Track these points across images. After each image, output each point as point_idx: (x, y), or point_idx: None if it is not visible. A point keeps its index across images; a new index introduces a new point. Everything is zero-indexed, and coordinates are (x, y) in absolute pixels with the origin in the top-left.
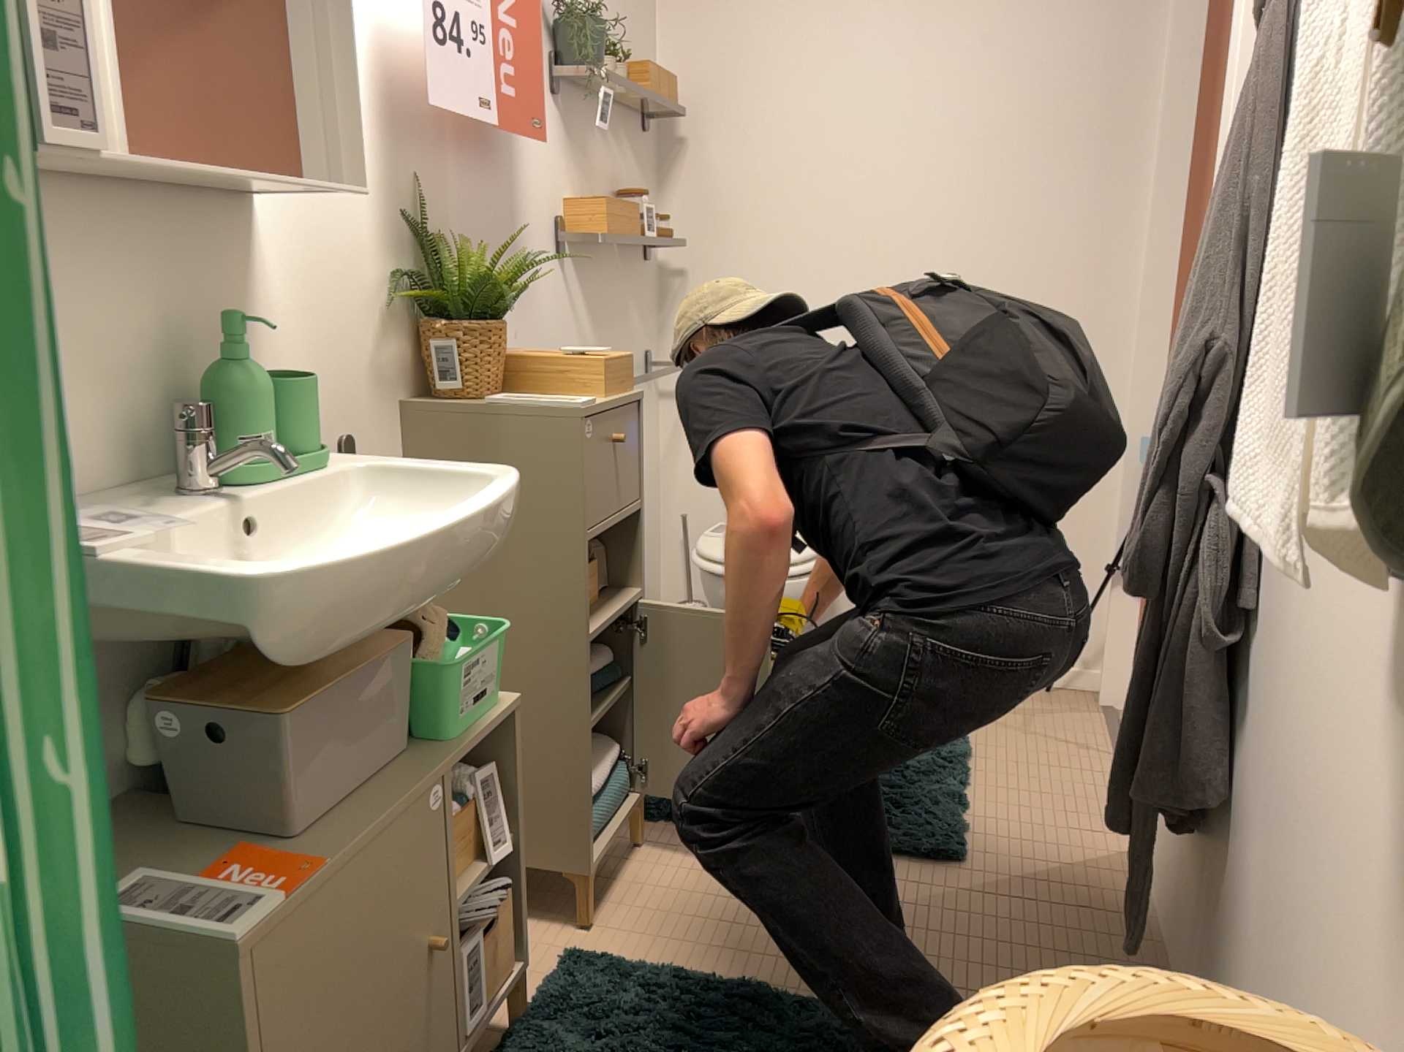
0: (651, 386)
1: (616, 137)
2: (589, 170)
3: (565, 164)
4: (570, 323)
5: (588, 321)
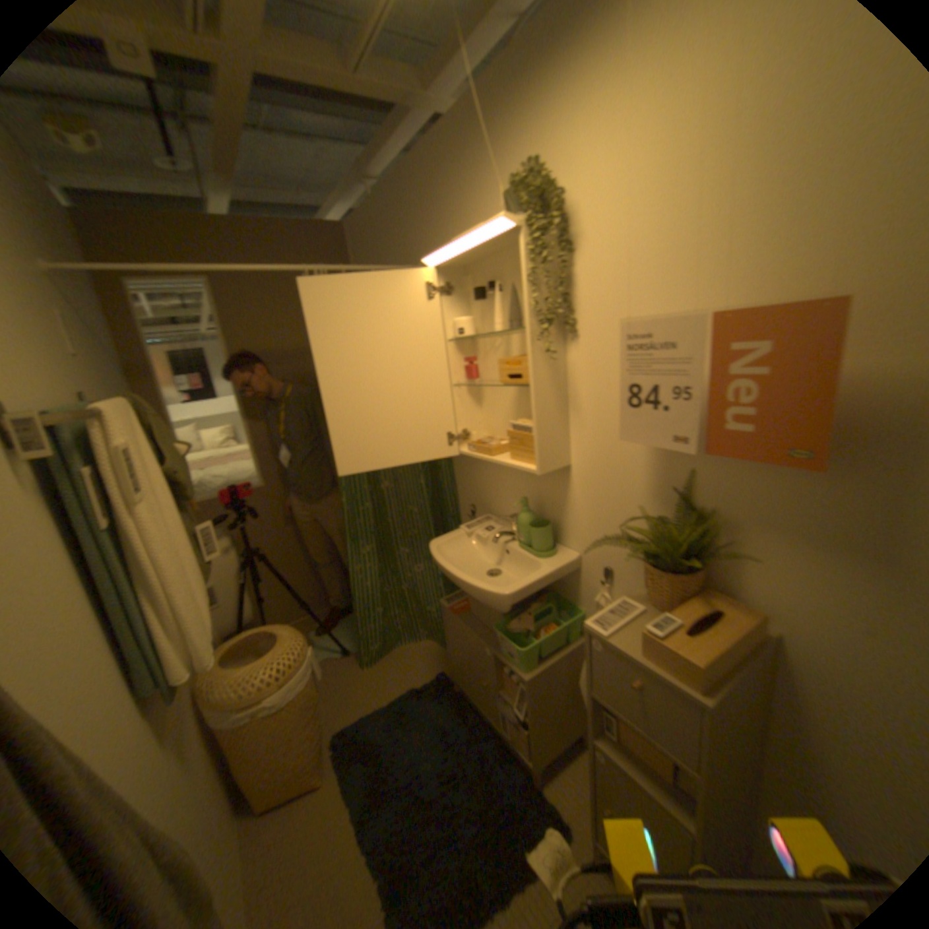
0: None
1: None
2: None
3: None
4: None
5: None
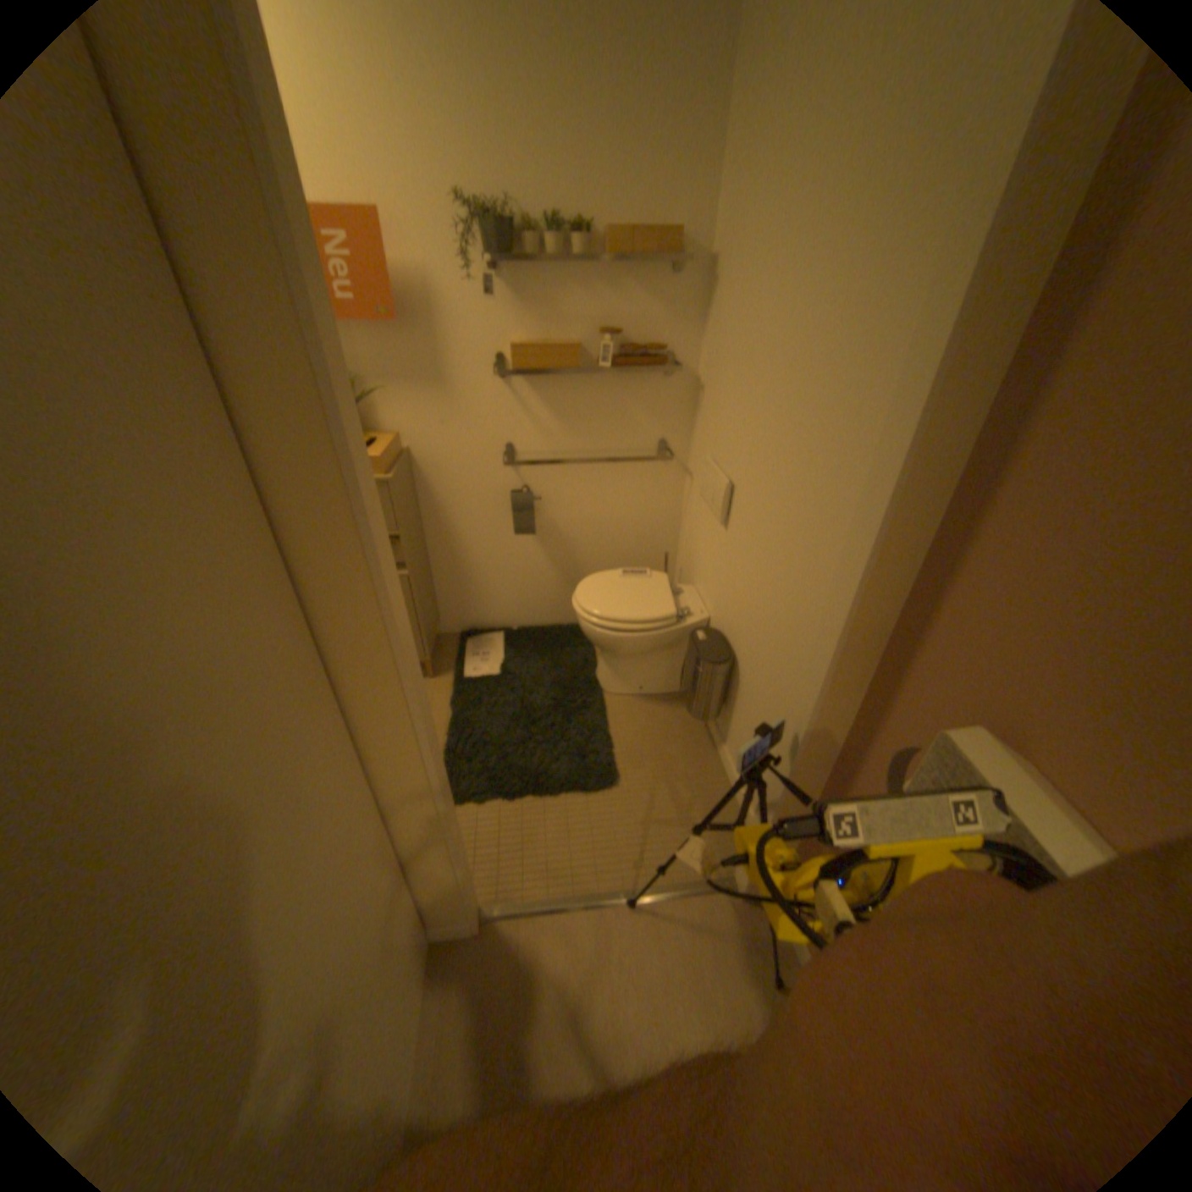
0: (670, 465)
1: (612, 284)
2: (556, 317)
3: (514, 317)
4: (520, 419)
5: (551, 418)
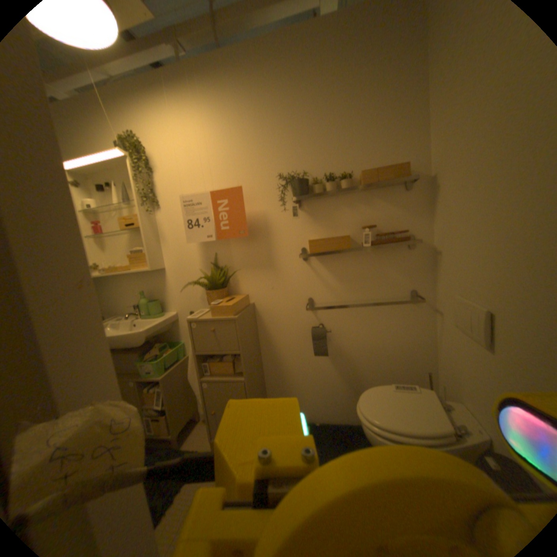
0: (422, 305)
1: (367, 200)
2: (334, 222)
3: (310, 225)
4: (315, 281)
5: (334, 279)
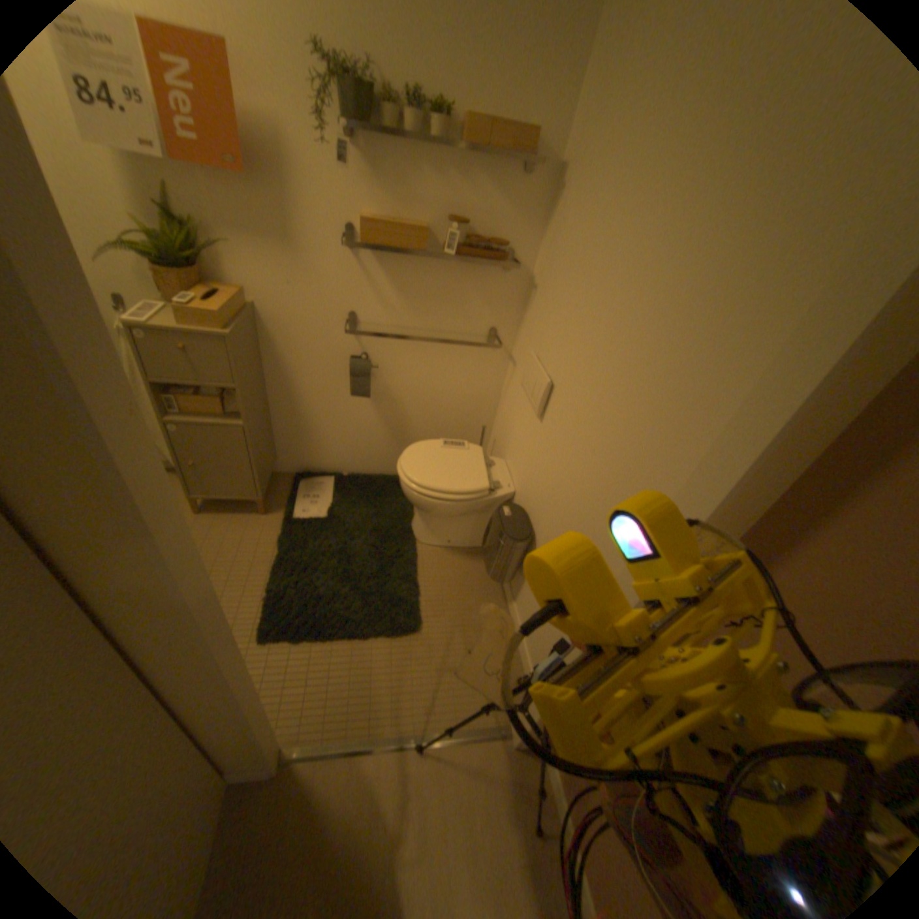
0: (496, 350)
1: (464, 171)
2: (406, 194)
3: (365, 187)
4: (363, 289)
5: (393, 292)
